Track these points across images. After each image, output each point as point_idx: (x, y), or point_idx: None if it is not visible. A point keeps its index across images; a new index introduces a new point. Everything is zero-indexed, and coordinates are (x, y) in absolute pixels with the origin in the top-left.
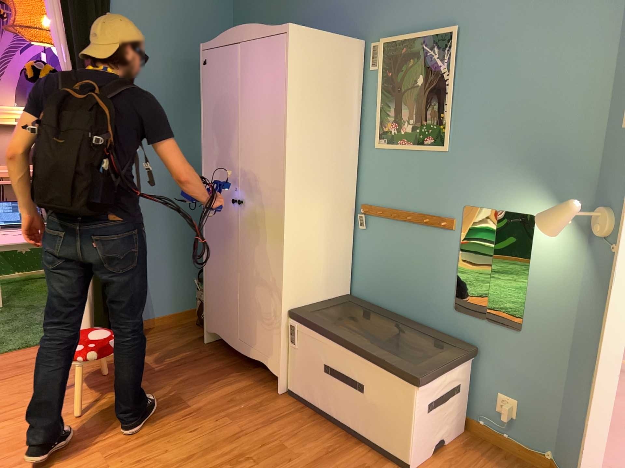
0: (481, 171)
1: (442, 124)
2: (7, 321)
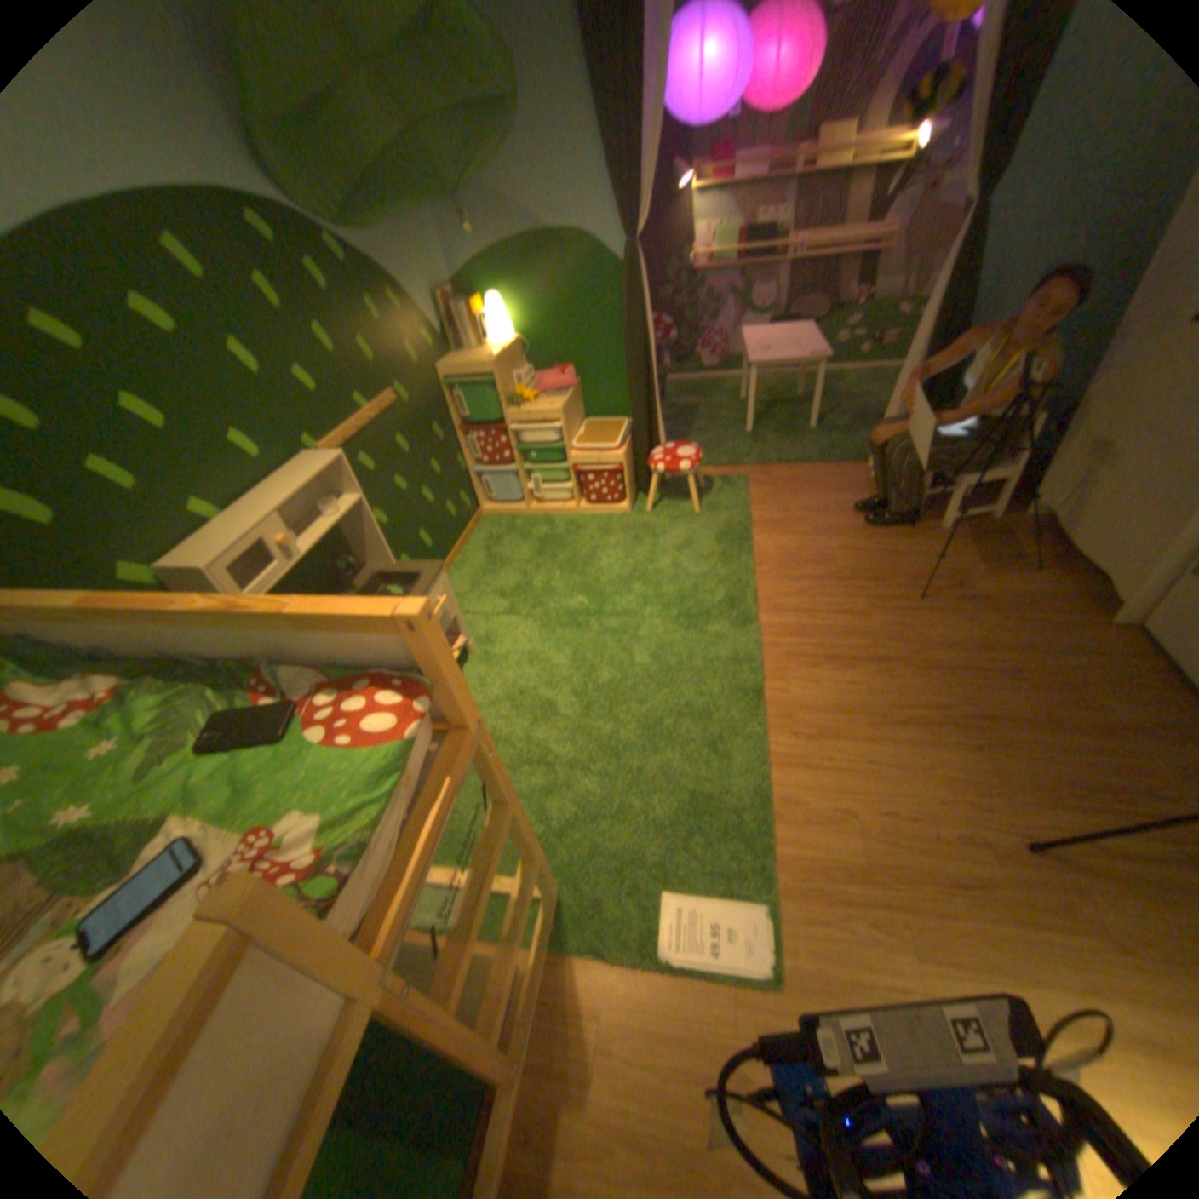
0: None
1: None
2: (810, 431)
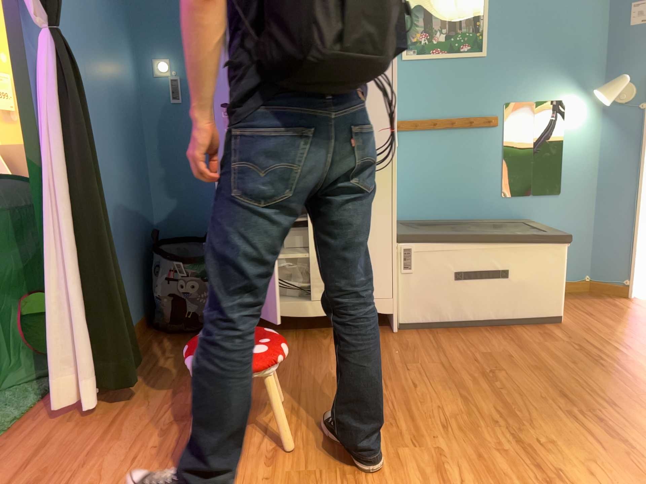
0: (518, 70)
1: (478, 31)
2: None
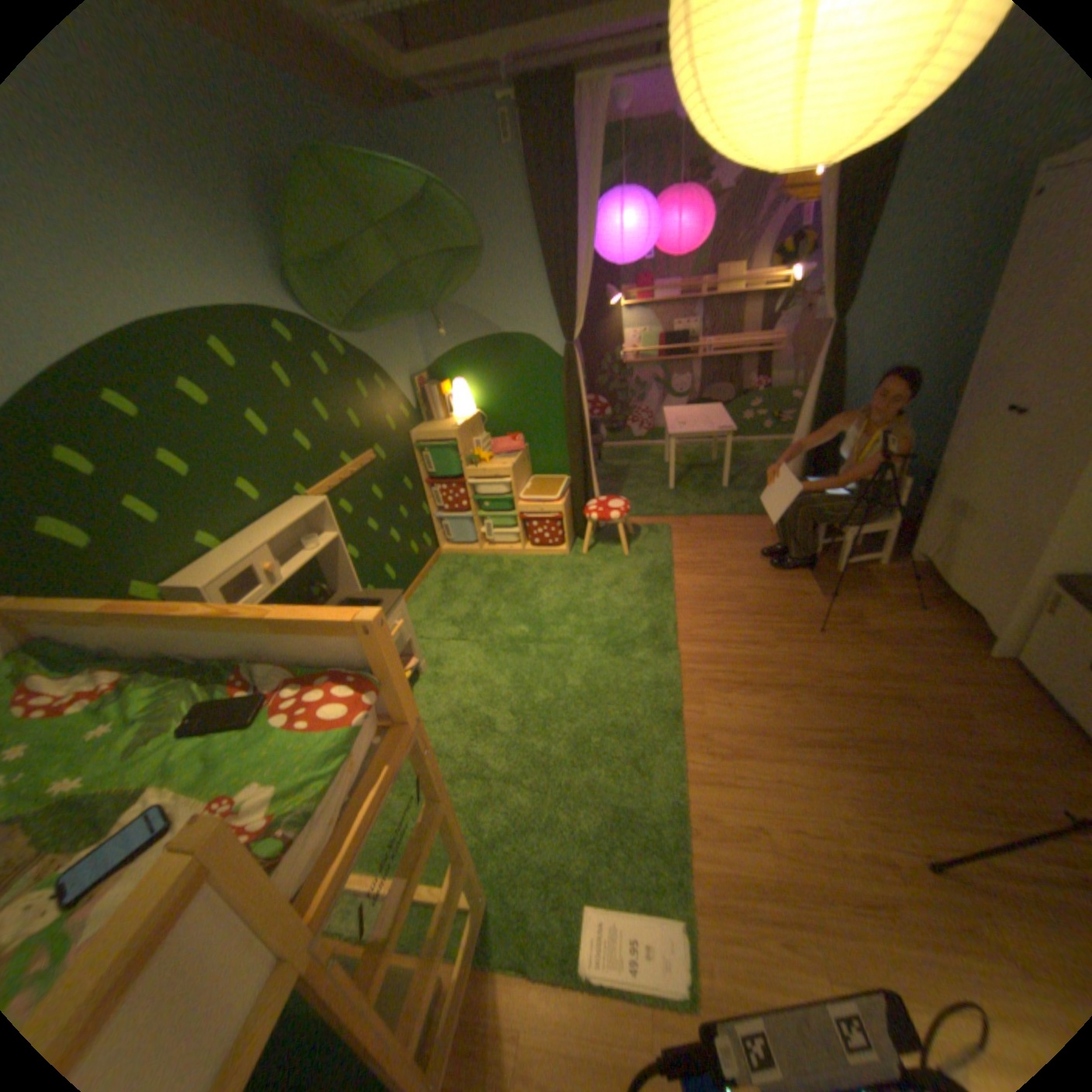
0: None
1: None
2: (722, 490)
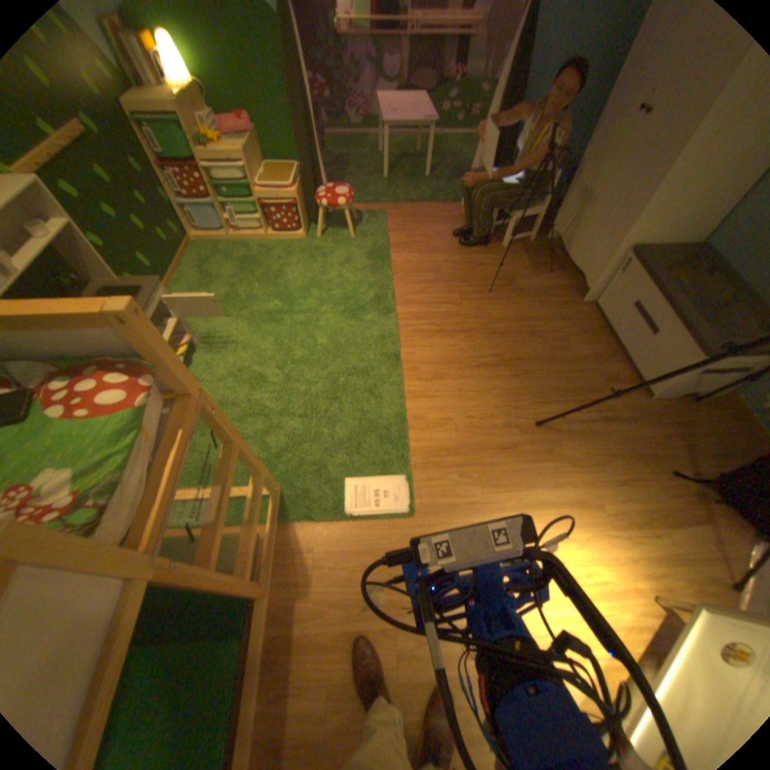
0: None
1: None
2: (425, 180)
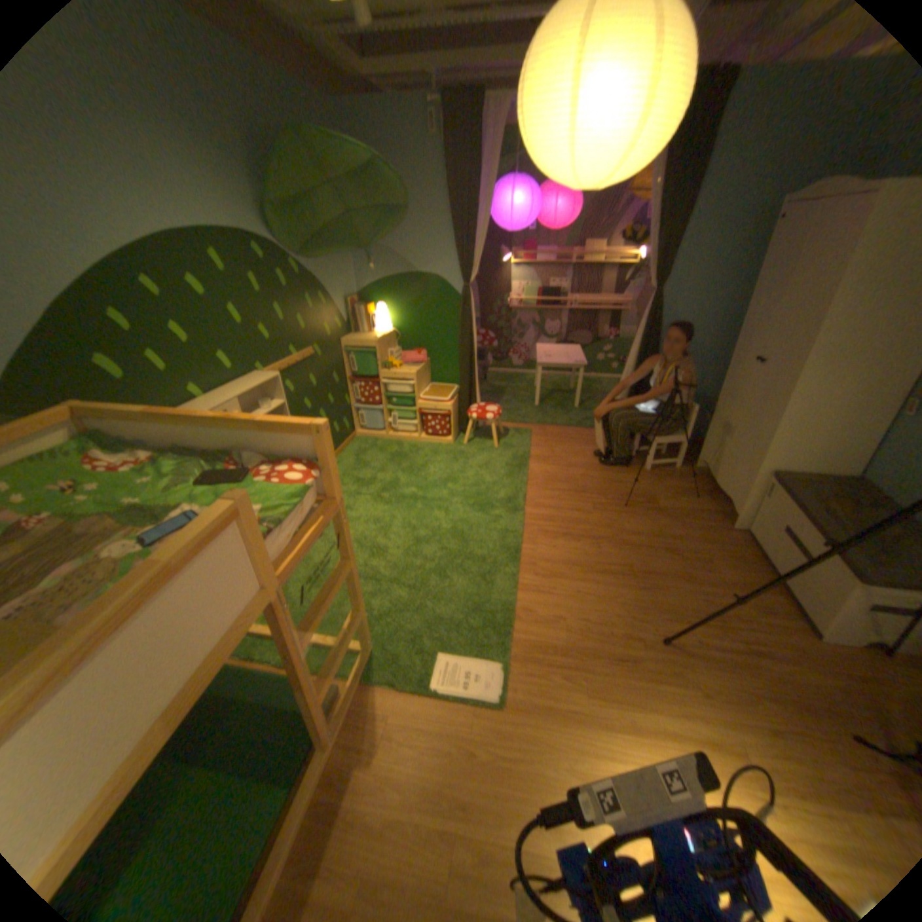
0: None
1: None
2: (573, 409)
